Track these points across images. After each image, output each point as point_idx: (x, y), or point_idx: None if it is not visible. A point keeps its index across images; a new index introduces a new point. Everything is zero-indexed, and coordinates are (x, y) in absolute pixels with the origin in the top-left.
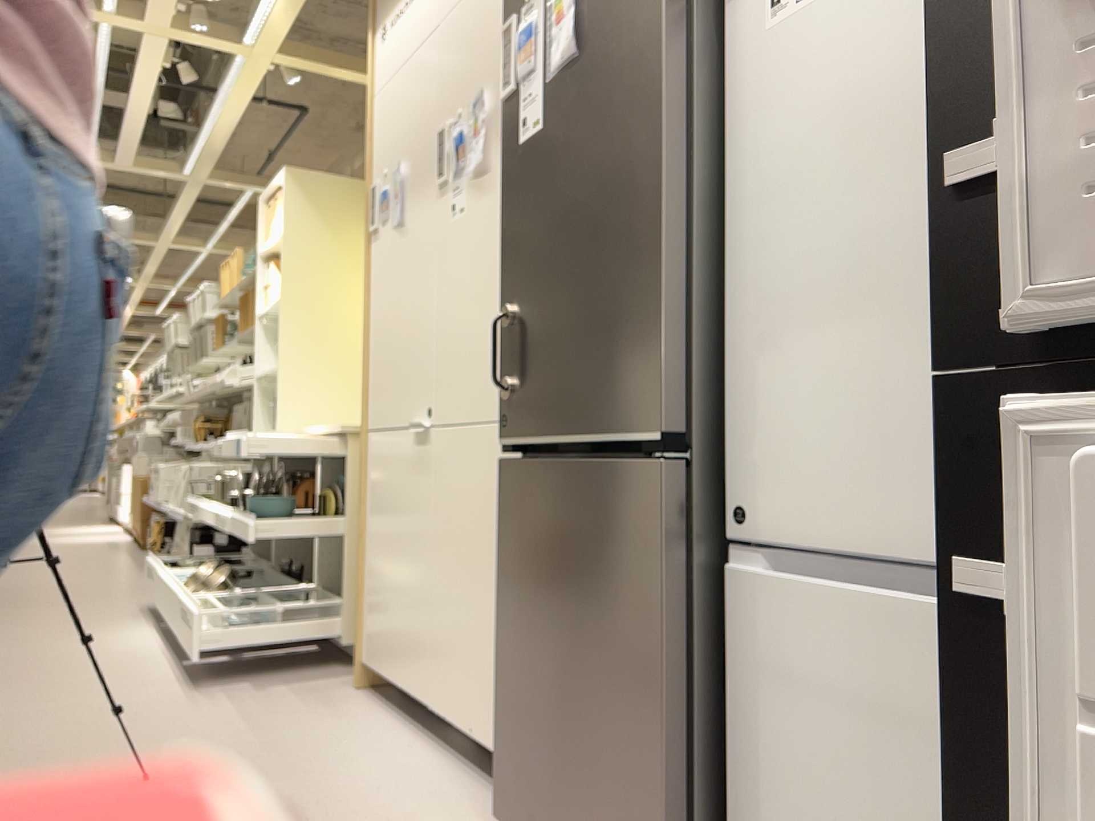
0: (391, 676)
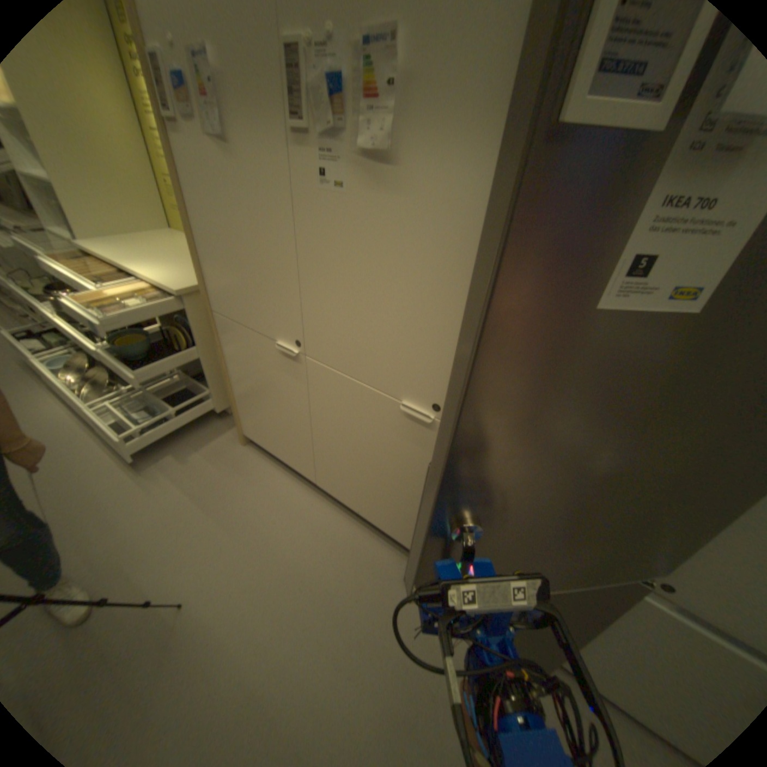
0: (275, 454)
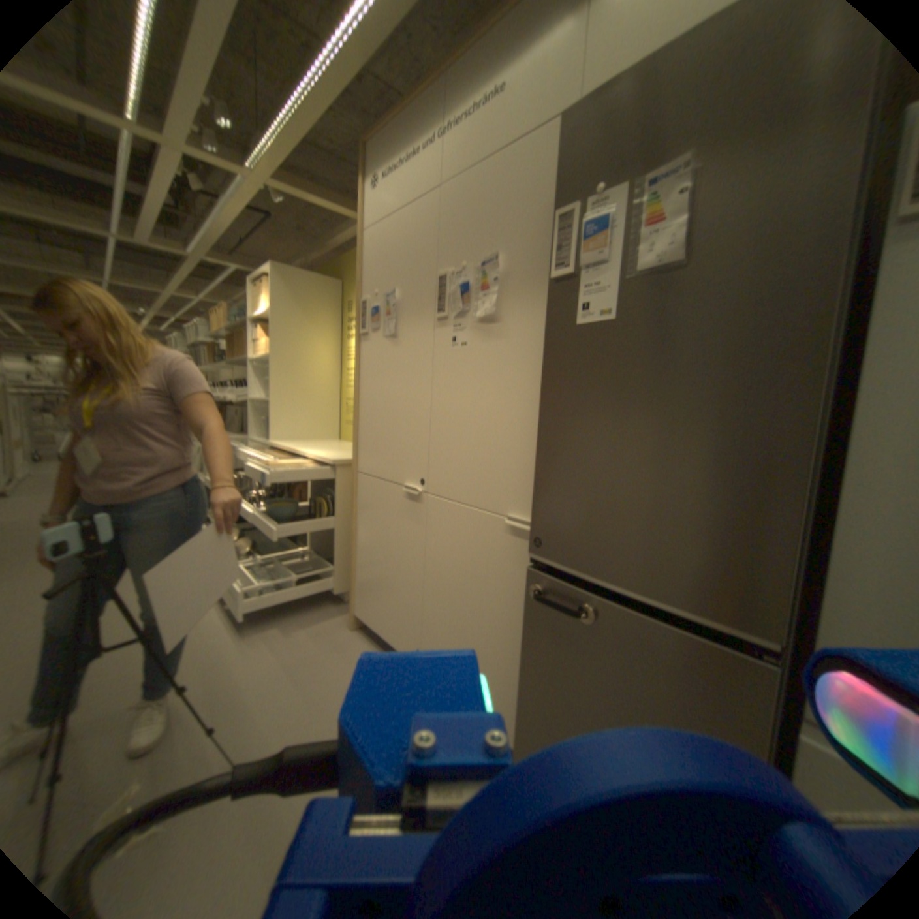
0: (381, 635)
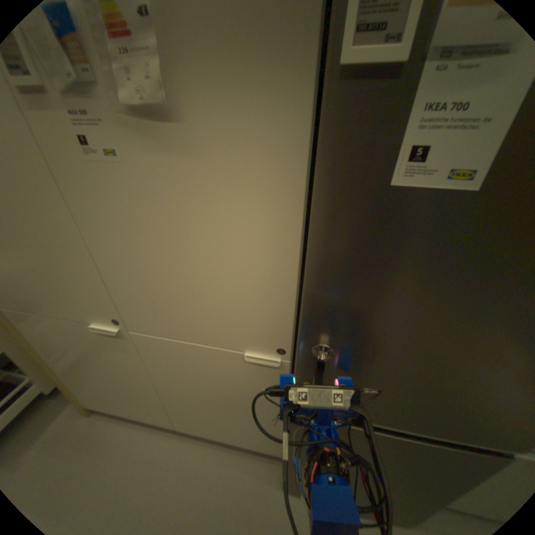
0: (123, 416)
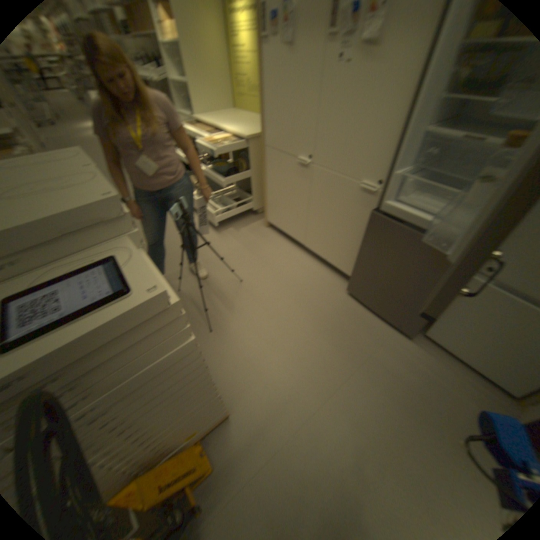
0: (285, 230)
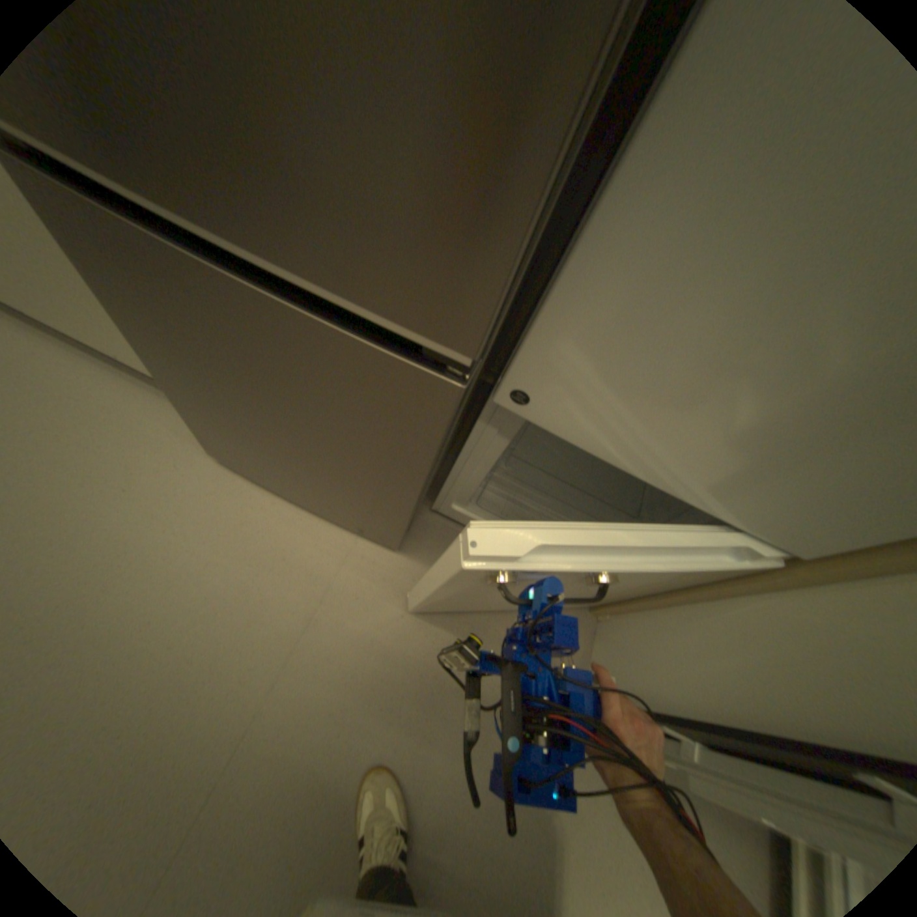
0: None
